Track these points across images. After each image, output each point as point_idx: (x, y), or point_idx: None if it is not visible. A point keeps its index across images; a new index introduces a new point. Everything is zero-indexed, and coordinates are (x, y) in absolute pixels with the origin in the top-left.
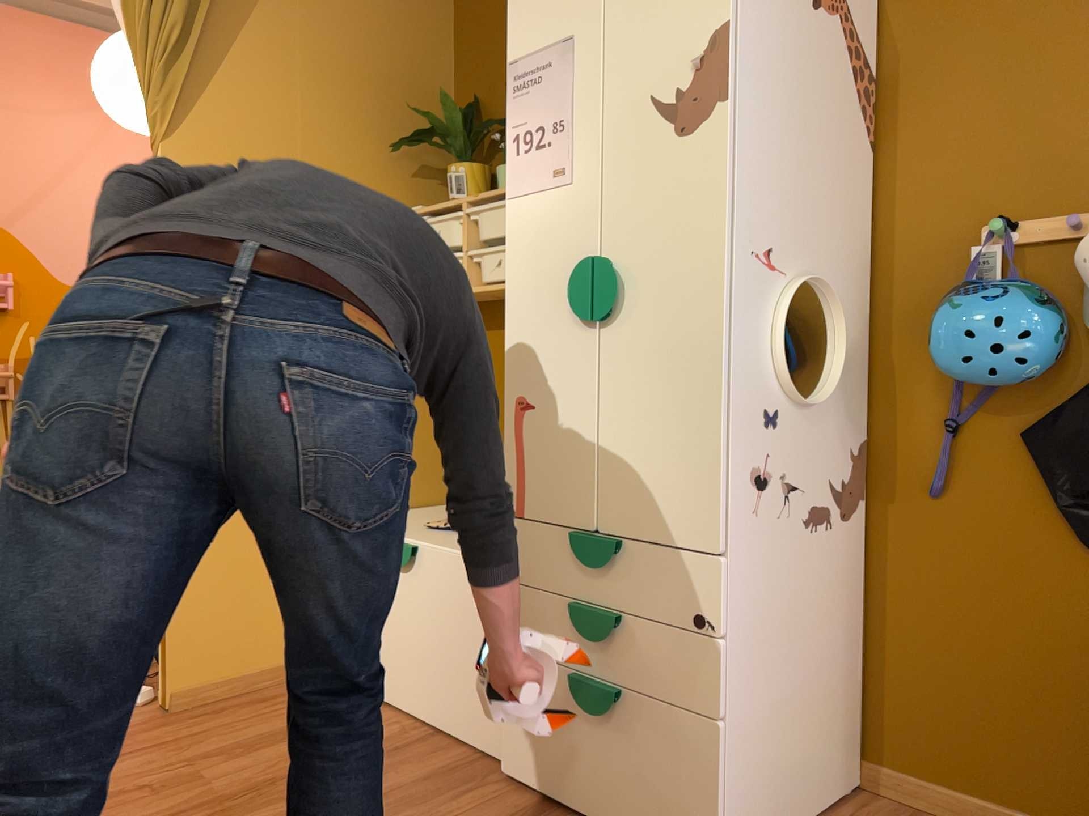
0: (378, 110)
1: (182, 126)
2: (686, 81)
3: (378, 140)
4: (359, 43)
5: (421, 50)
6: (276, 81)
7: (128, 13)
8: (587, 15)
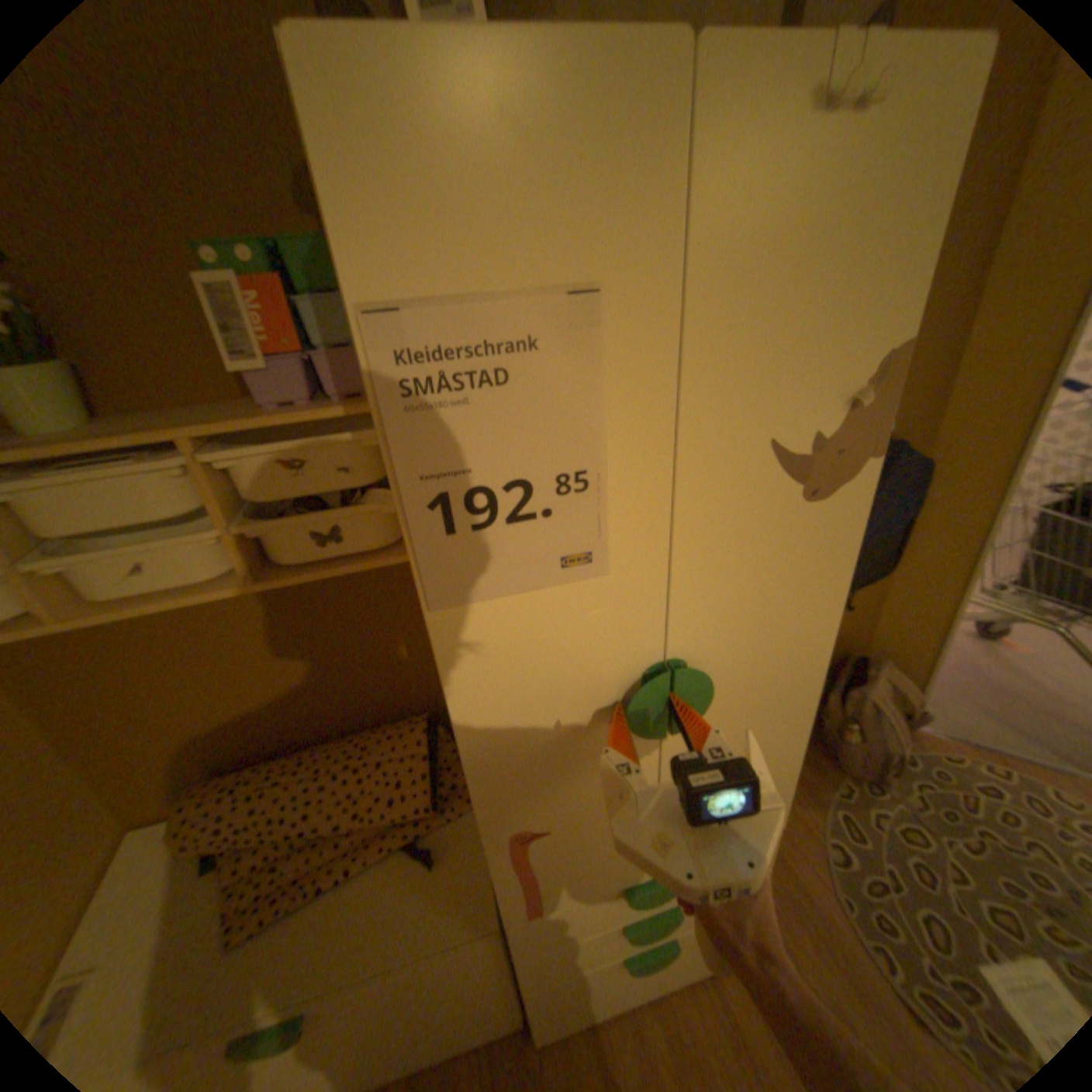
0: None
1: None
2: (835, 422)
3: None
4: None
5: None
6: None
7: None
8: (644, 233)
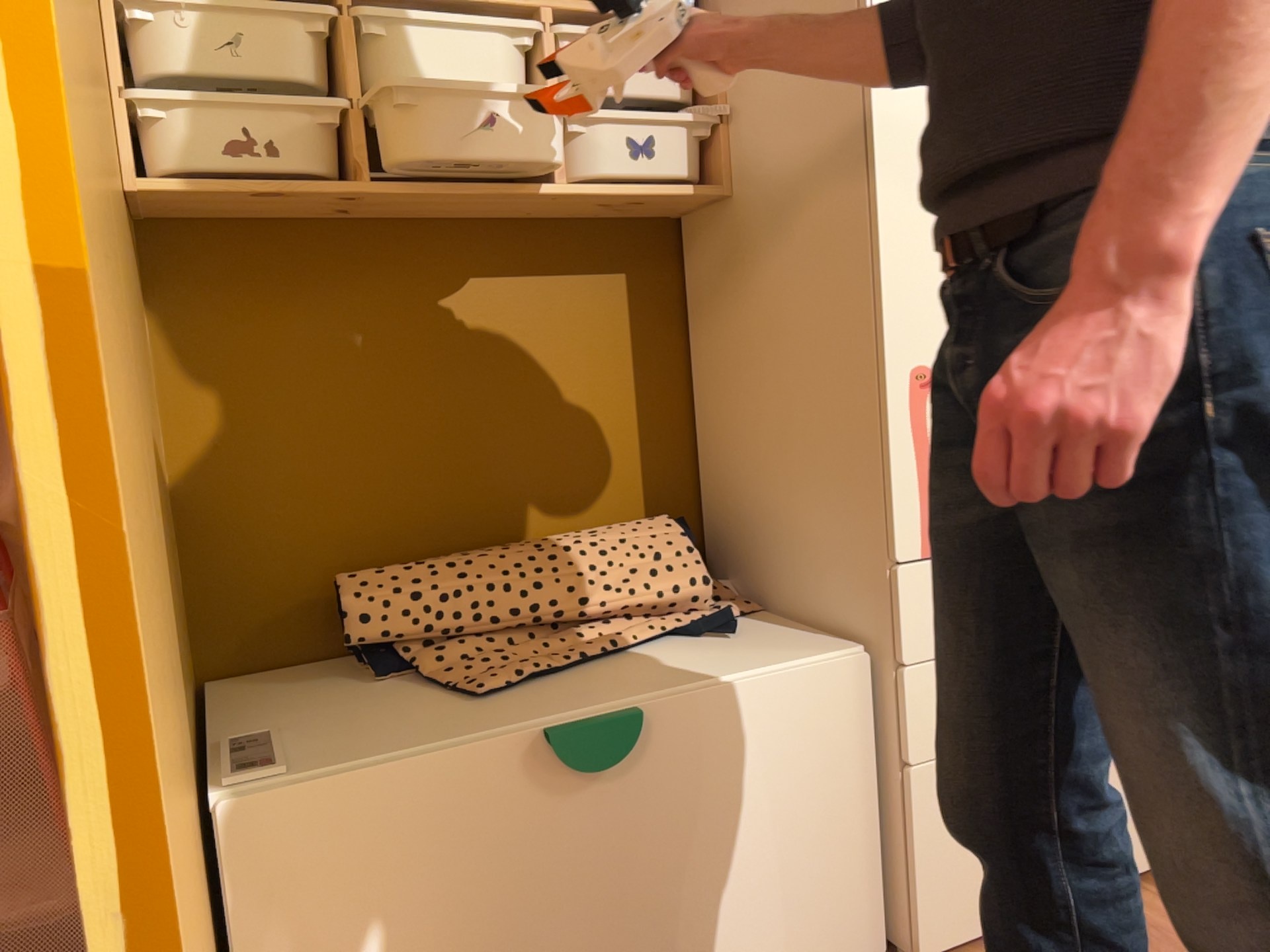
0: None
1: None
2: None
3: None
4: None
5: None
6: None
7: None
8: None
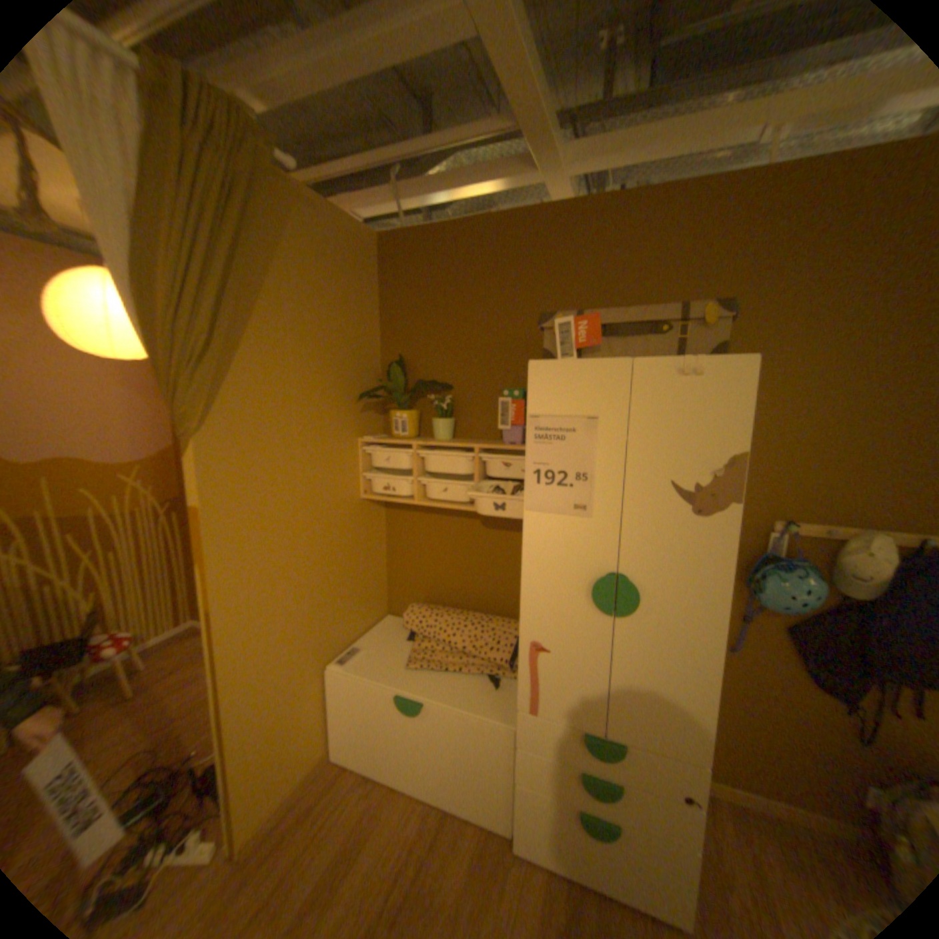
0: (339, 369)
1: (205, 419)
2: (706, 481)
3: (340, 391)
4: (325, 319)
5: (361, 318)
6: (273, 361)
7: (136, 312)
8: (613, 405)
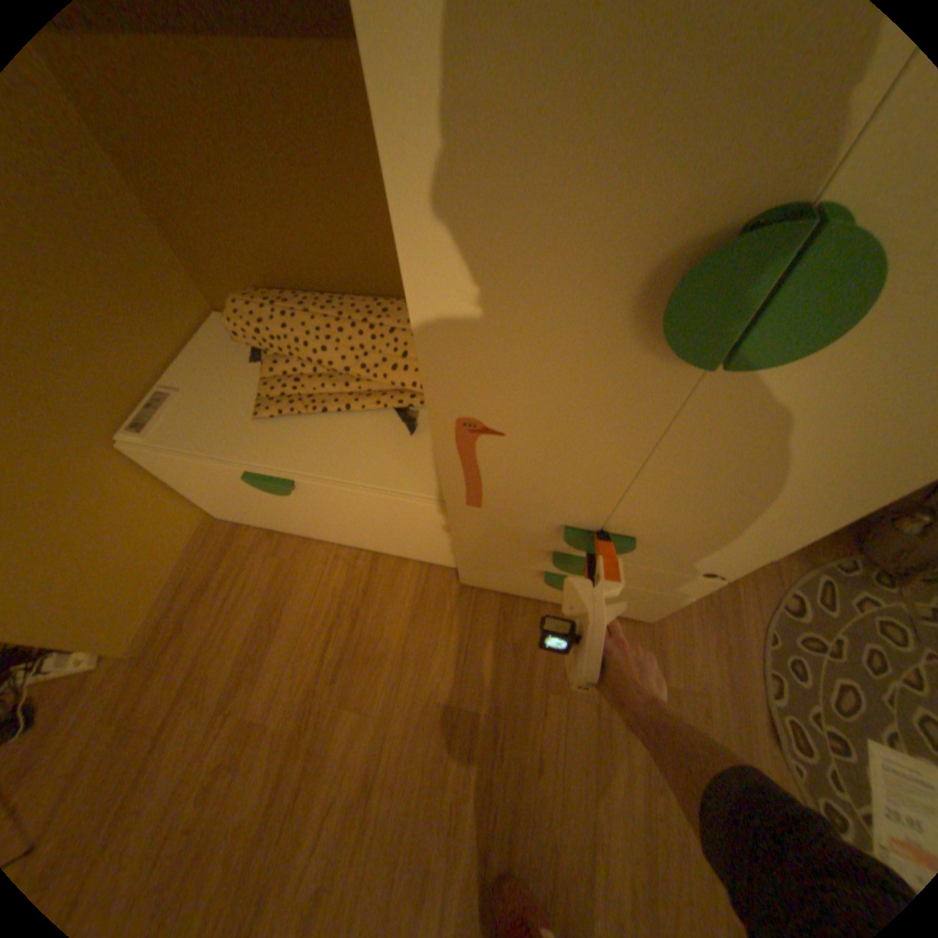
0: None
1: None
2: None
3: None
4: None
5: None
6: None
7: None
8: None
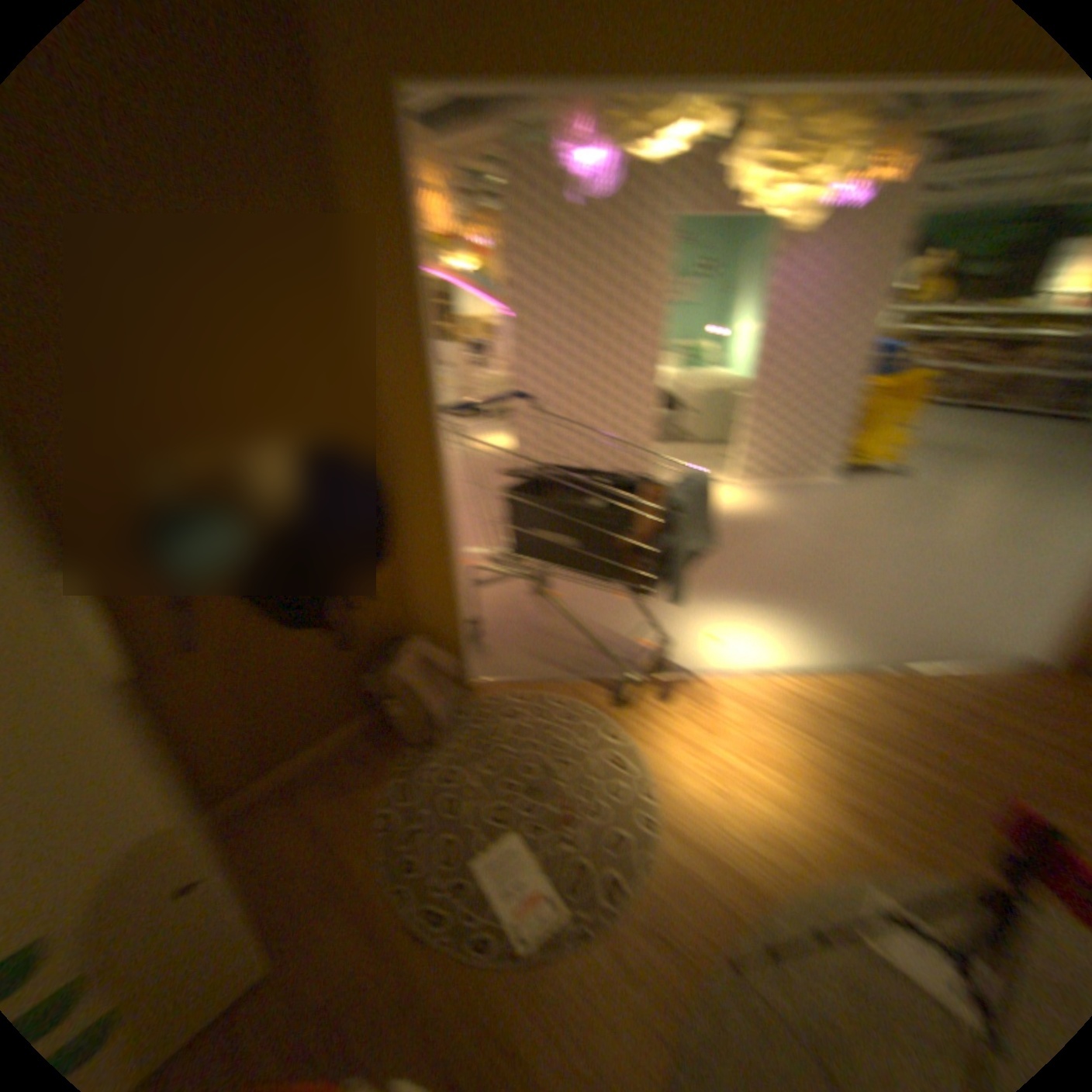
0: None
1: None
2: None
3: None
4: None
5: None
6: None
7: None
8: None
